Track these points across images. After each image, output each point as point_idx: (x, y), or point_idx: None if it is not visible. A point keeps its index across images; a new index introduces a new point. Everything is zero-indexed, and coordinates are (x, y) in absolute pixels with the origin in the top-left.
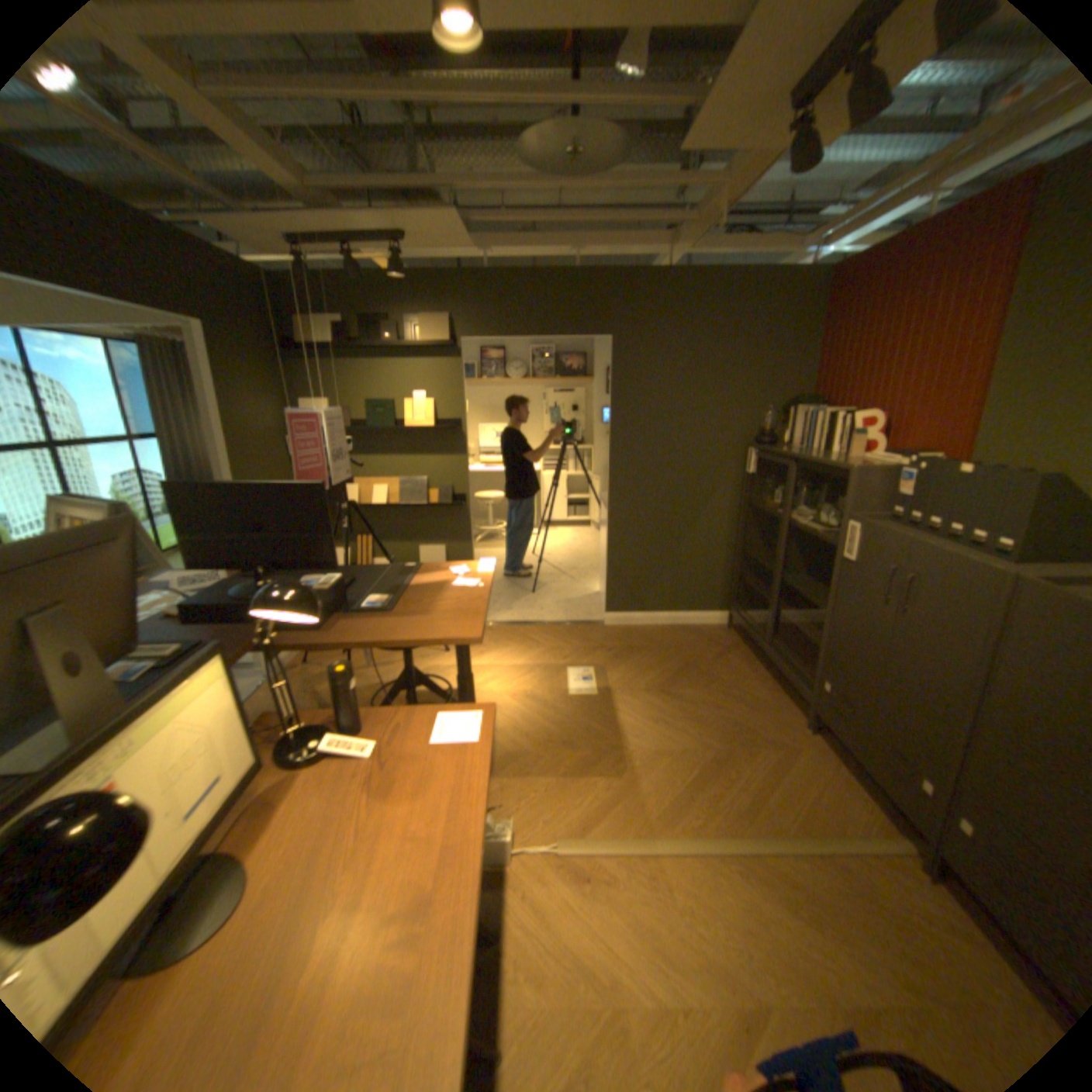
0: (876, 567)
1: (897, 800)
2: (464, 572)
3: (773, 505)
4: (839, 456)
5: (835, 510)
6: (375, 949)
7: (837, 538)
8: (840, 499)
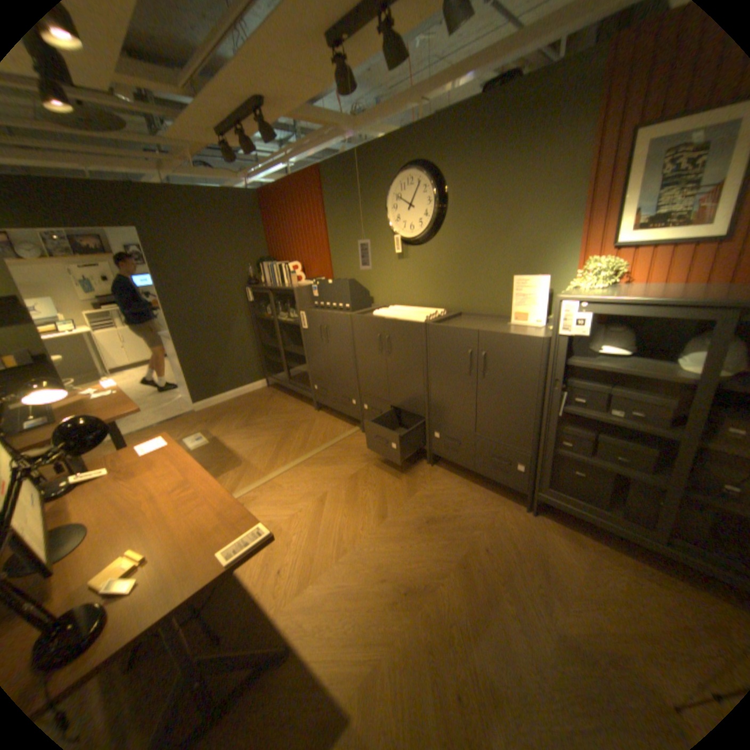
0: (314, 327)
1: (347, 413)
2: (91, 391)
3: (267, 314)
4: (288, 284)
5: (294, 310)
6: (171, 497)
7: (298, 321)
8: (295, 304)
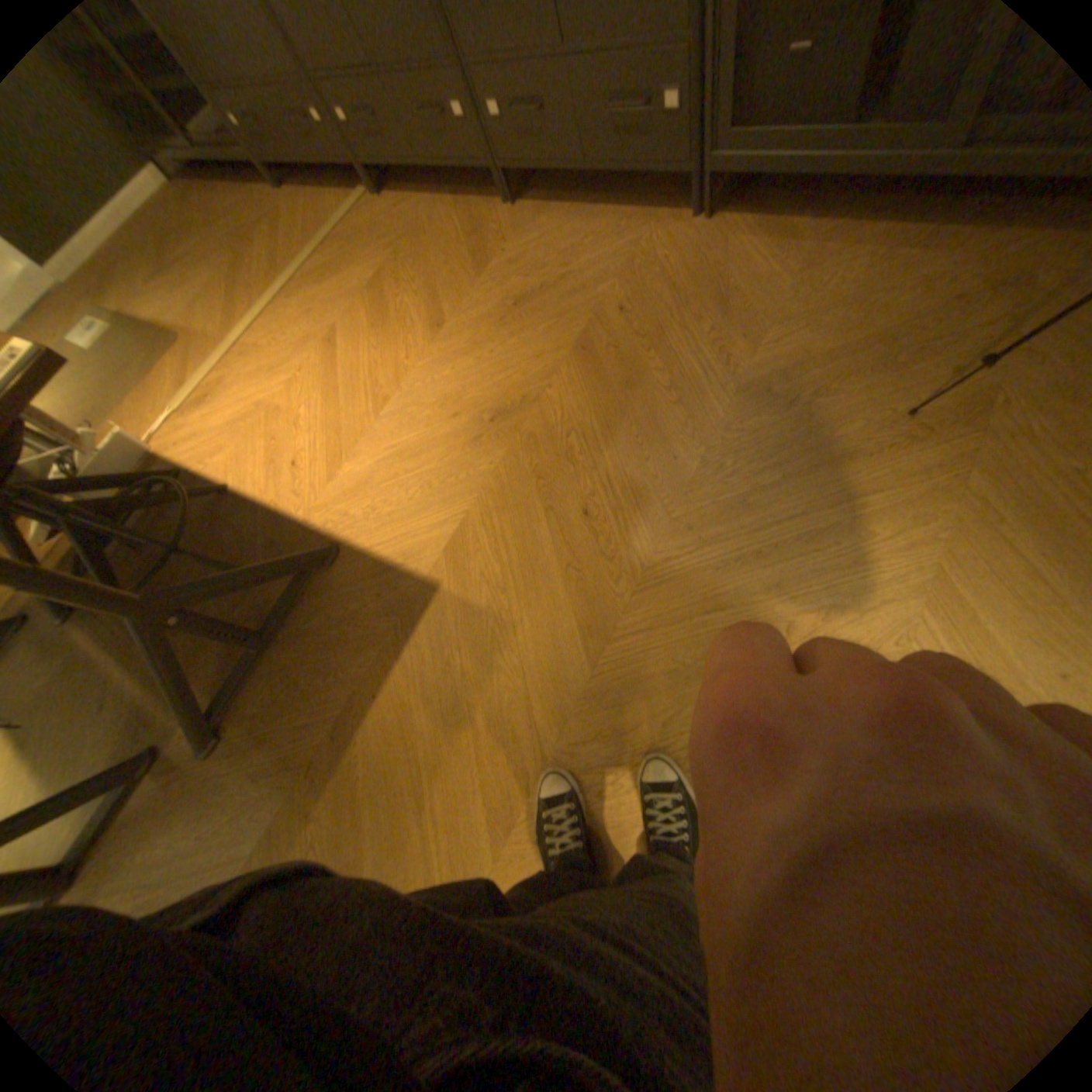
0: None
1: (322, 157)
2: None
3: None
4: None
5: None
6: None
7: None
8: None
